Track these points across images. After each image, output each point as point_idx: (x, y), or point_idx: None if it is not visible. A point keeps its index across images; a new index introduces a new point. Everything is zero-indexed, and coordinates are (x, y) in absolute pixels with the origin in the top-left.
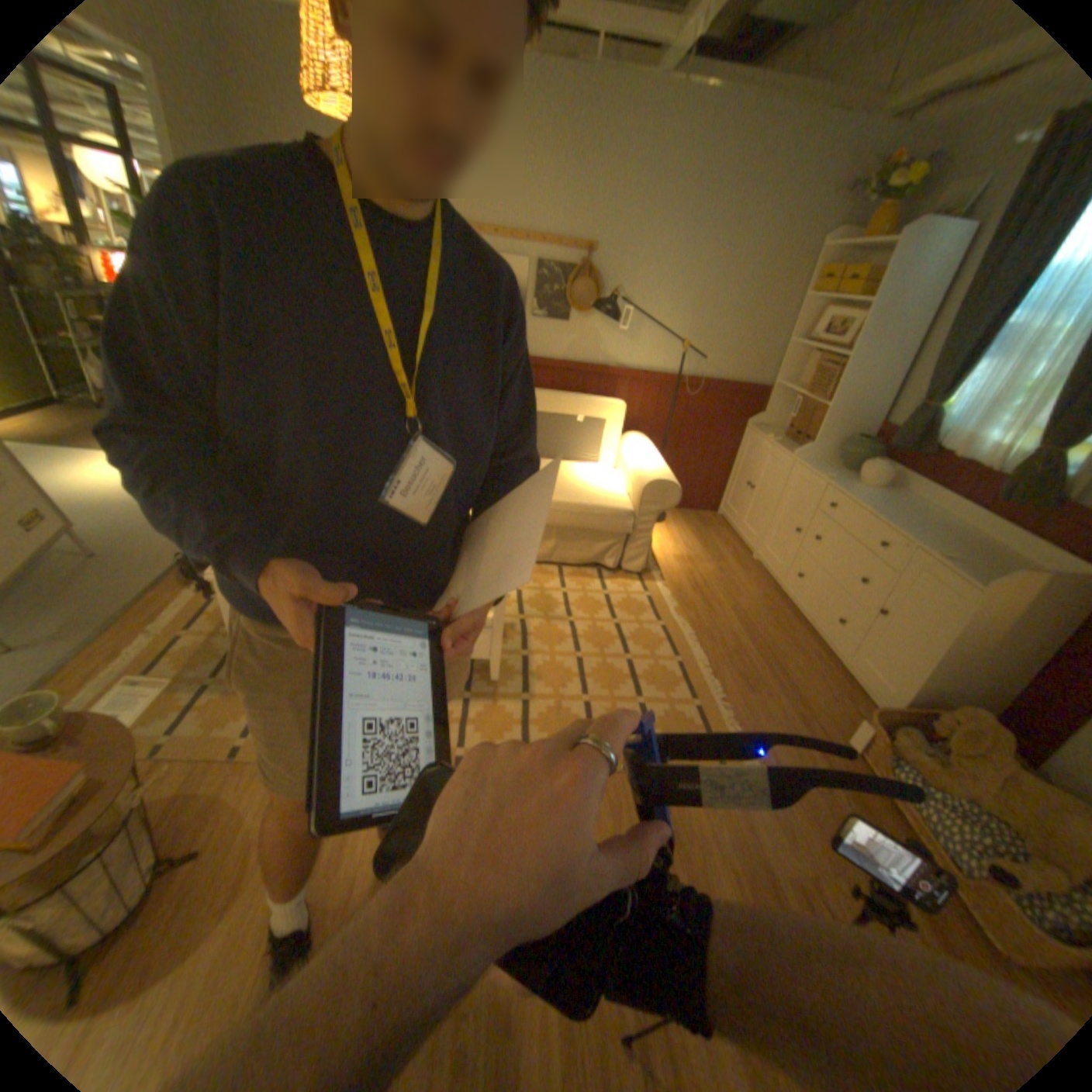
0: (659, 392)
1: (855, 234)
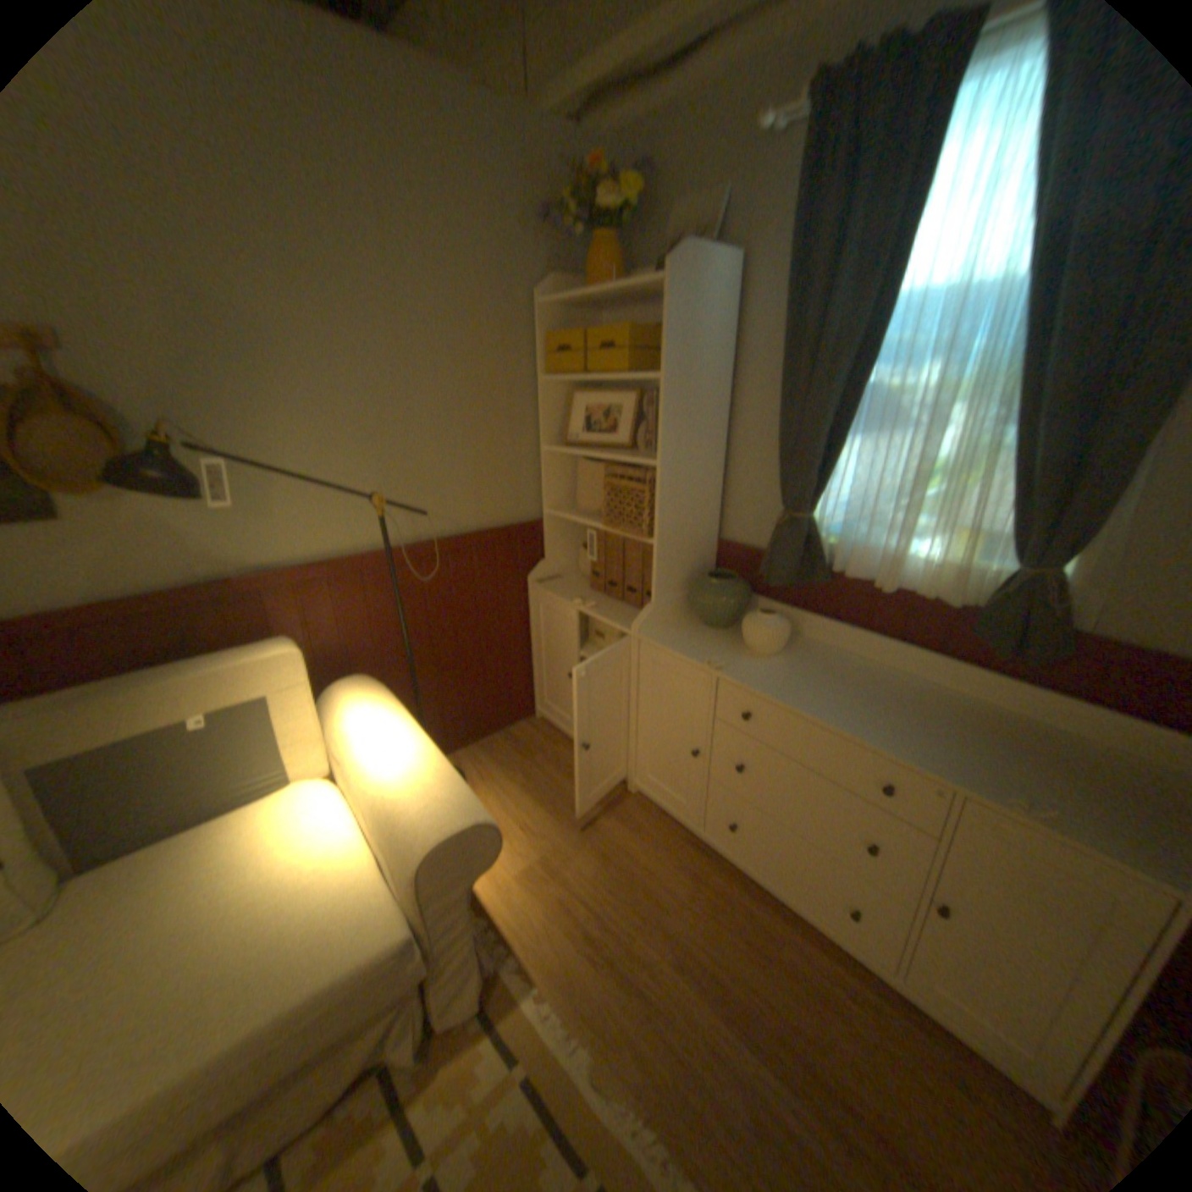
0: (366, 585)
1: (572, 284)
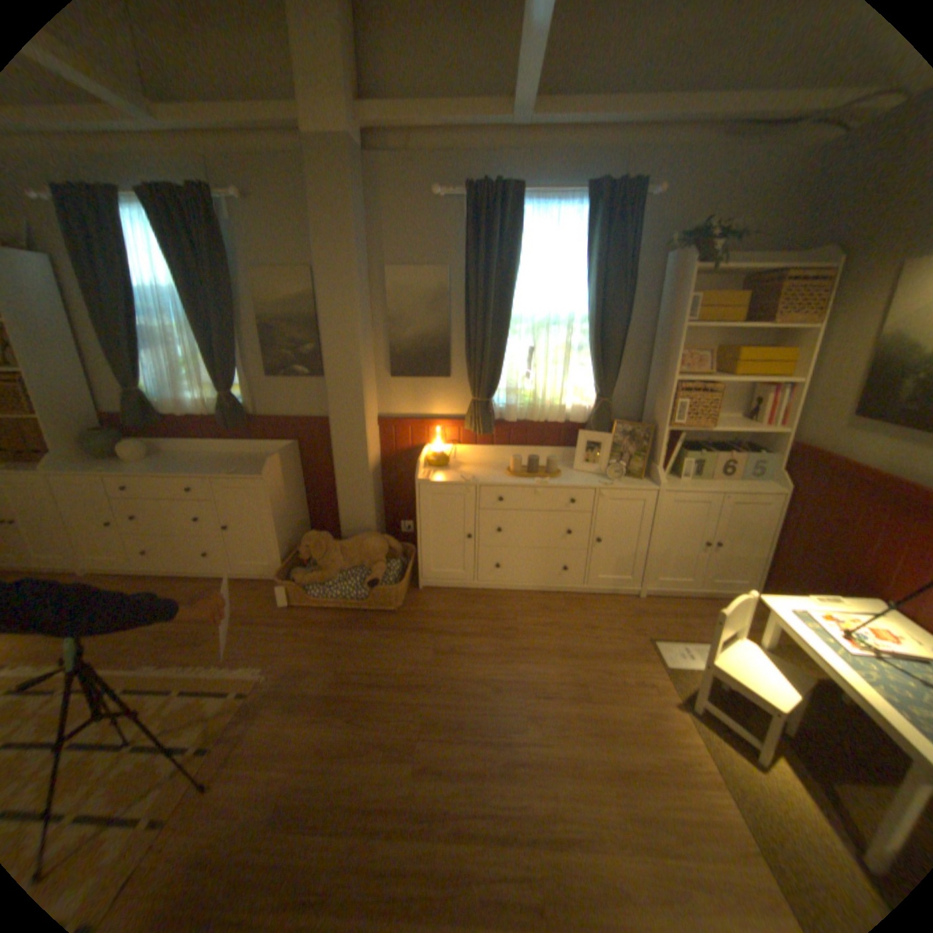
0: None
1: None
